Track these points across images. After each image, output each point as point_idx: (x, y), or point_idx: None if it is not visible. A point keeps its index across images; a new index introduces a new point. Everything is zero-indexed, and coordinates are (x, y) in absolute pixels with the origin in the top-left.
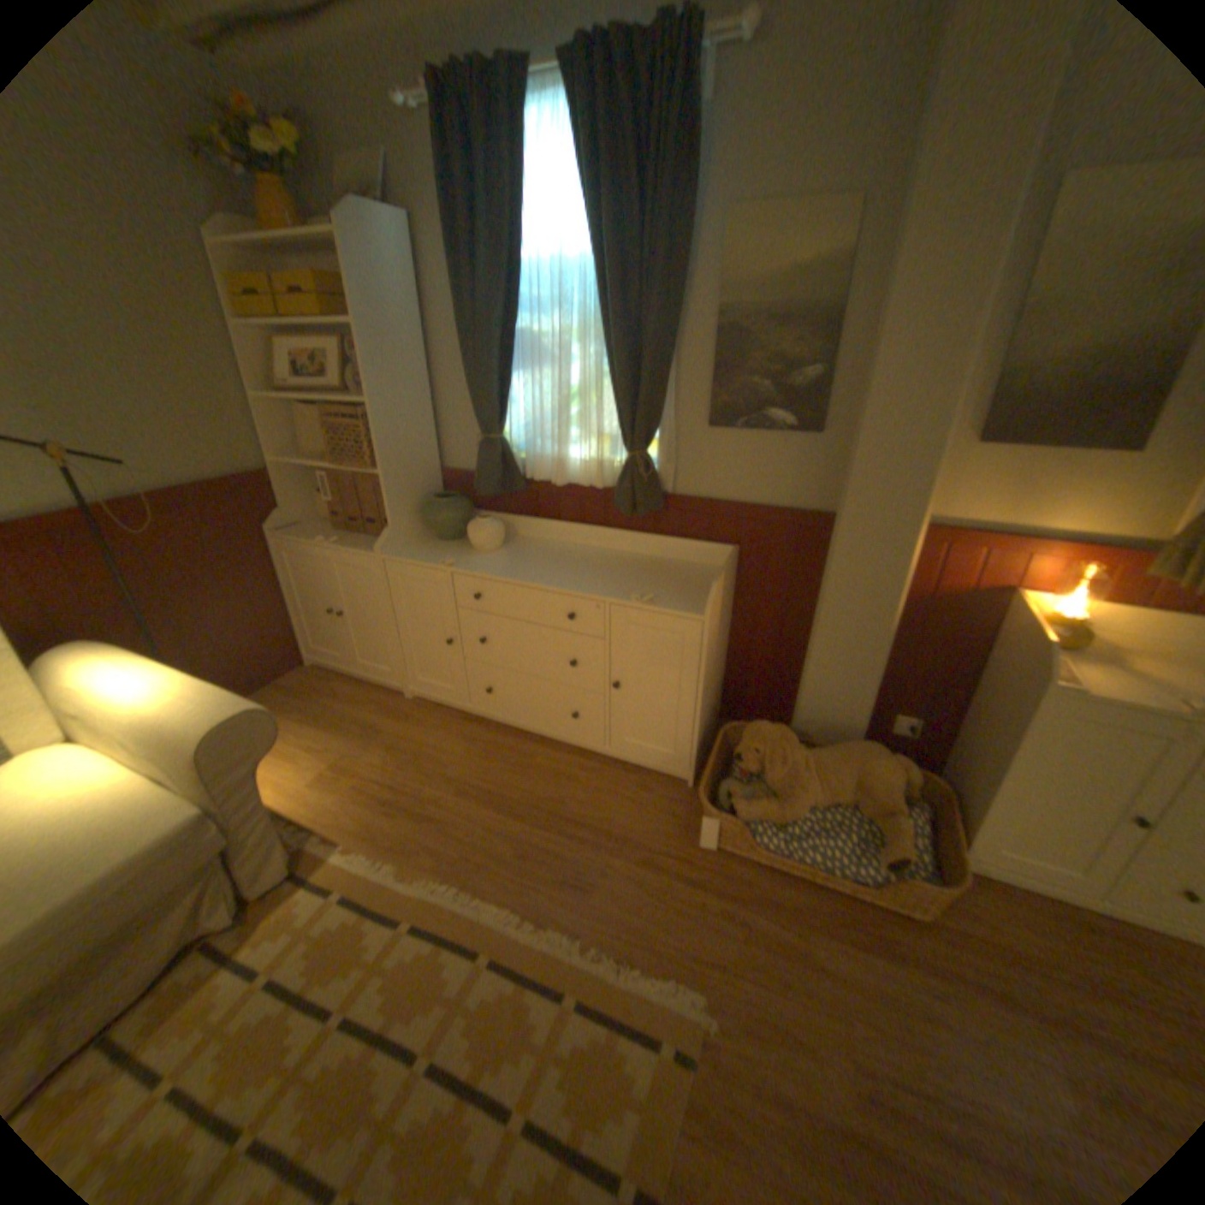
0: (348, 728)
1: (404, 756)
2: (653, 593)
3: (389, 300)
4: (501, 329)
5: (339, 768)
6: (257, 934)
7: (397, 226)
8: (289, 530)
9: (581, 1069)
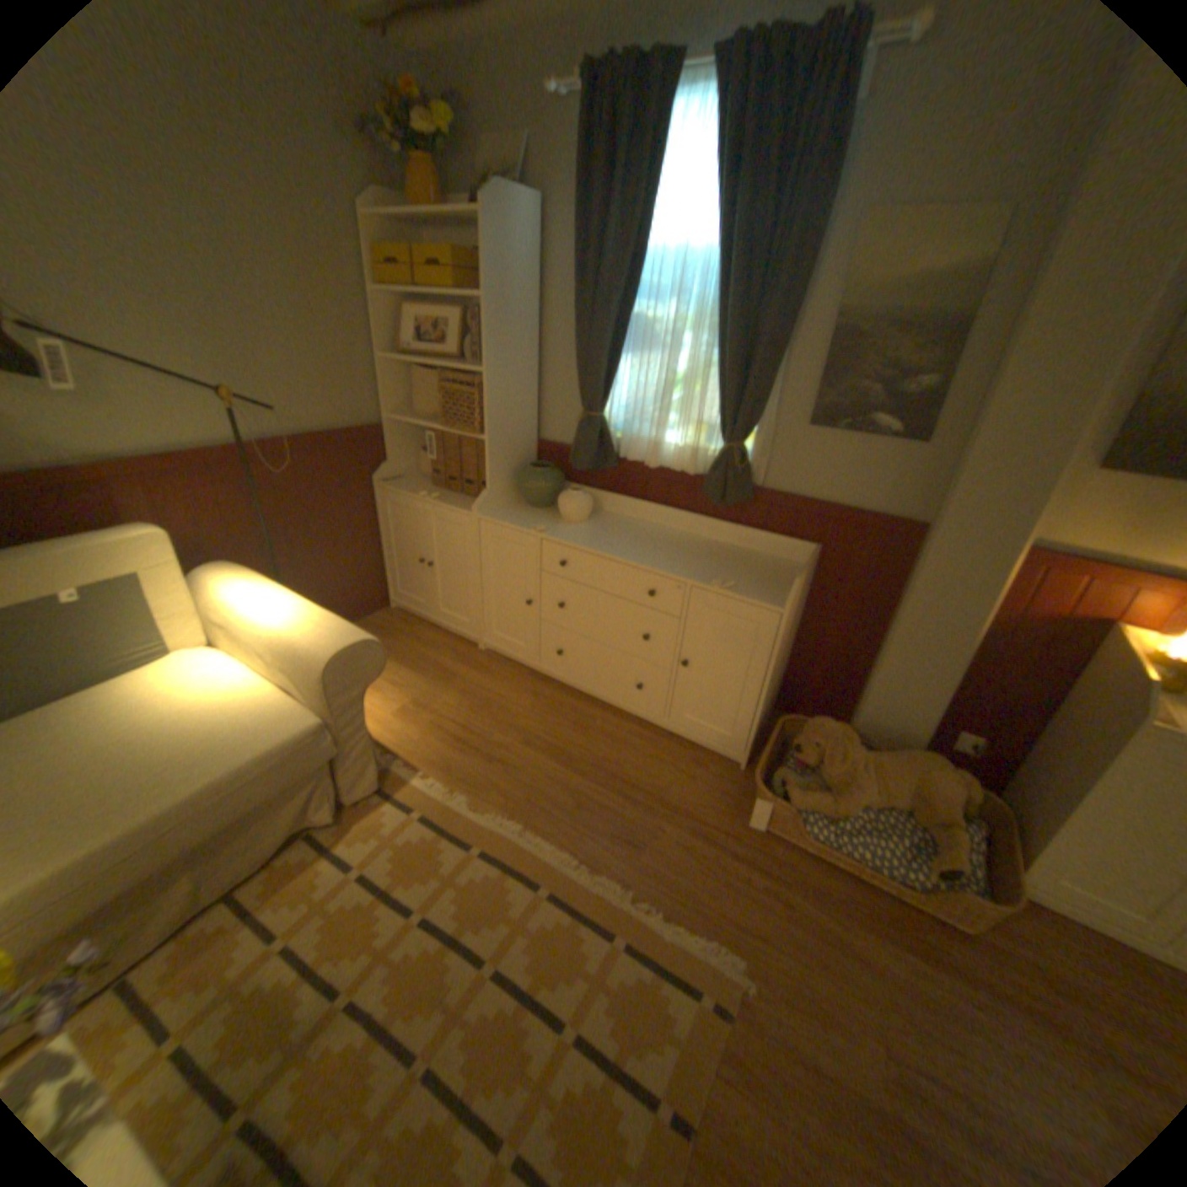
0: (429, 669)
1: (478, 702)
2: (735, 582)
3: (516, 277)
4: (618, 313)
5: (420, 704)
6: (351, 836)
7: (532, 207)
8: (395, 483)
9: (629, 1003)
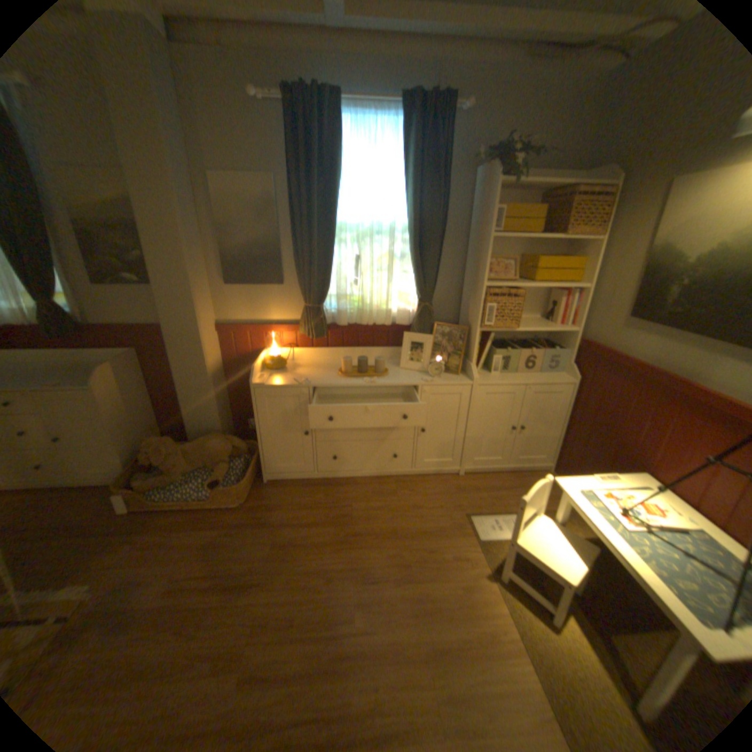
0: None
1: None
2: (63, 381)
3: None
4: None
5: None
6: None
7: None
8: None
9: None
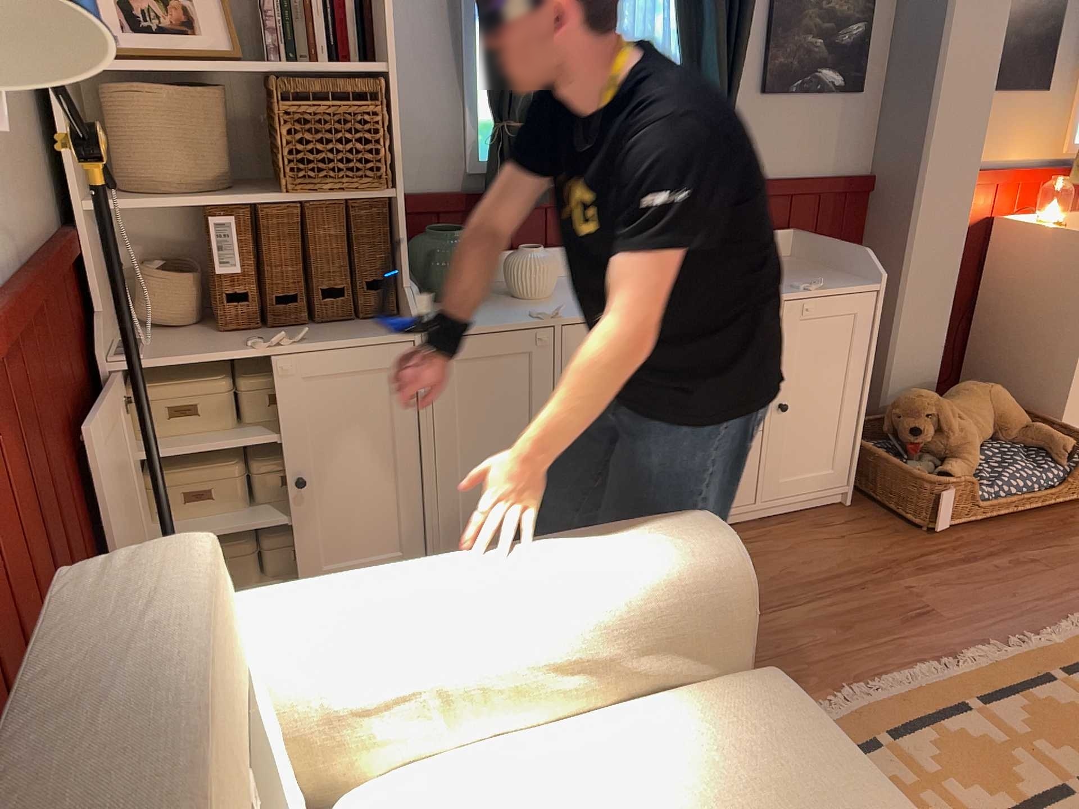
0: None
1: None
2: (807, 280)
3: None
4: None
5: None
6: None
7: None
8: (147, 352)
9: None
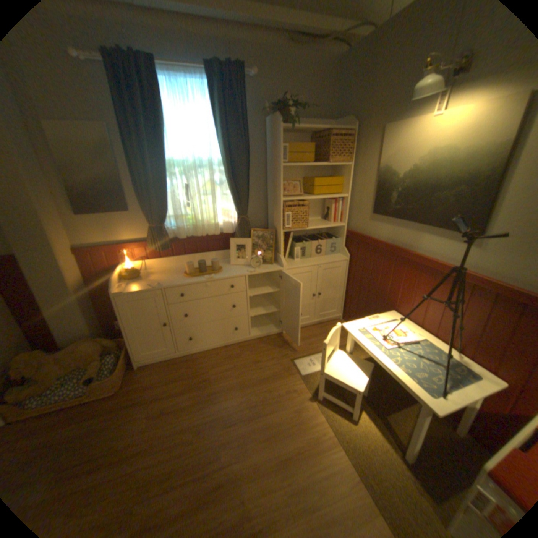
0: None
1: None
2: None
3: None
4: None
5: None
6: None
7: None
8: None
9: None
